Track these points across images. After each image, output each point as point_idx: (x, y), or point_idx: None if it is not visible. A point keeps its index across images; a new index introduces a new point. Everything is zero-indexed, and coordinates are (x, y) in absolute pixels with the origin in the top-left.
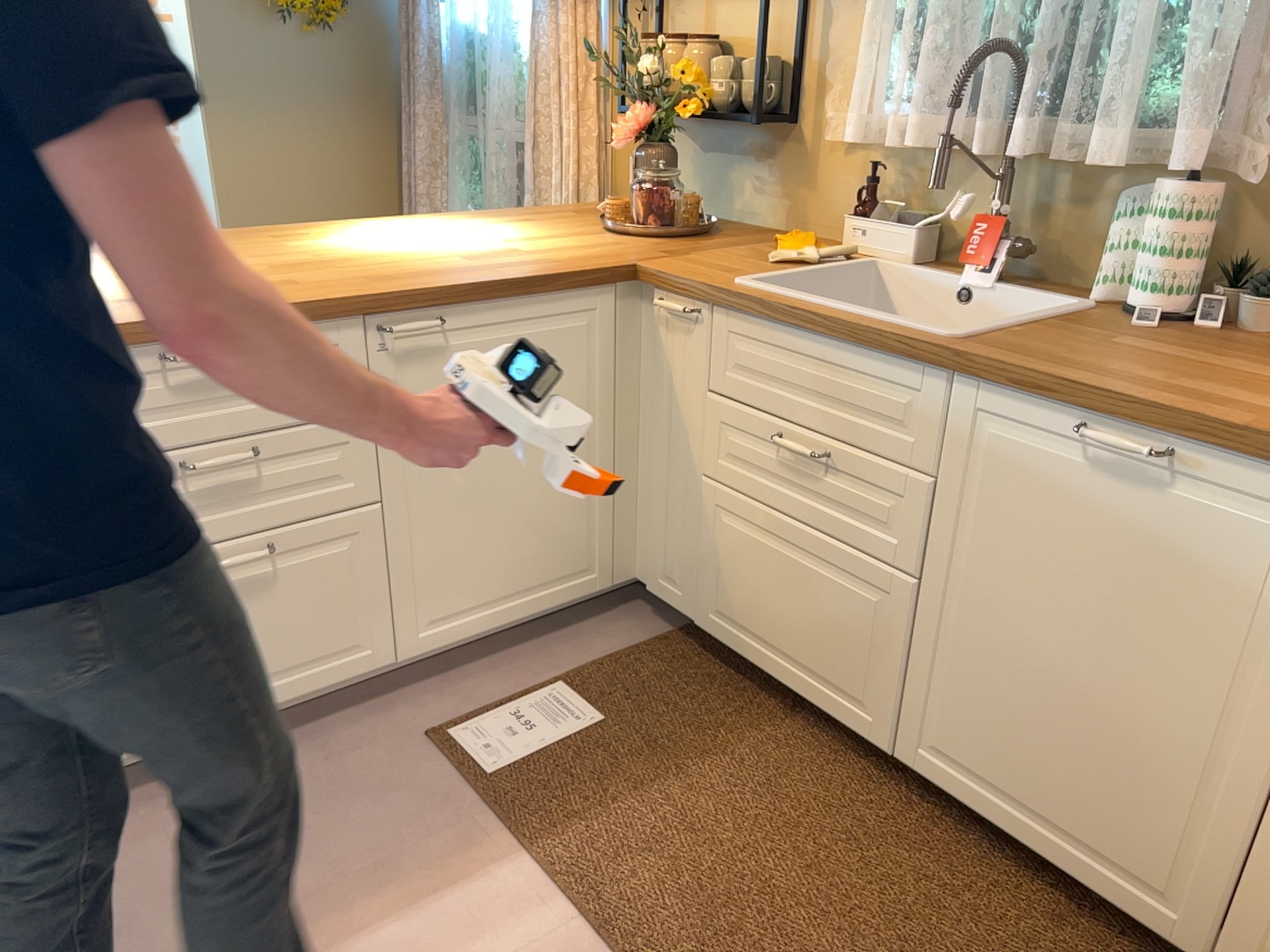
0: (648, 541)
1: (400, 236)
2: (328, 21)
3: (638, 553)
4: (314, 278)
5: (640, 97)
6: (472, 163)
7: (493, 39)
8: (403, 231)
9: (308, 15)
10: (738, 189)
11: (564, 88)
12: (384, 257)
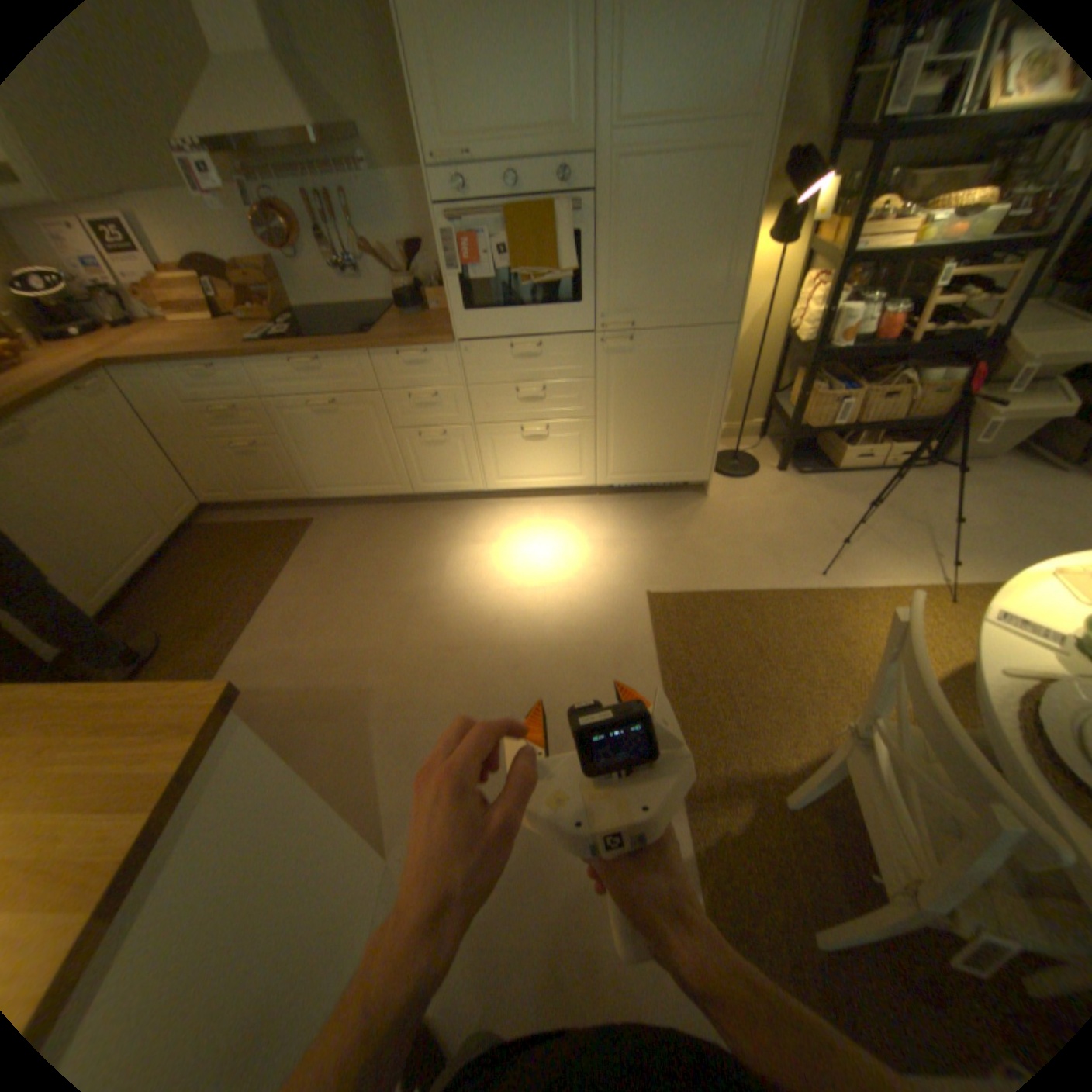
0: None
1: None
2: None
3: None
4: None
5: None
6: None
7: None
8: None
9: None
10: None
11: None
12: None
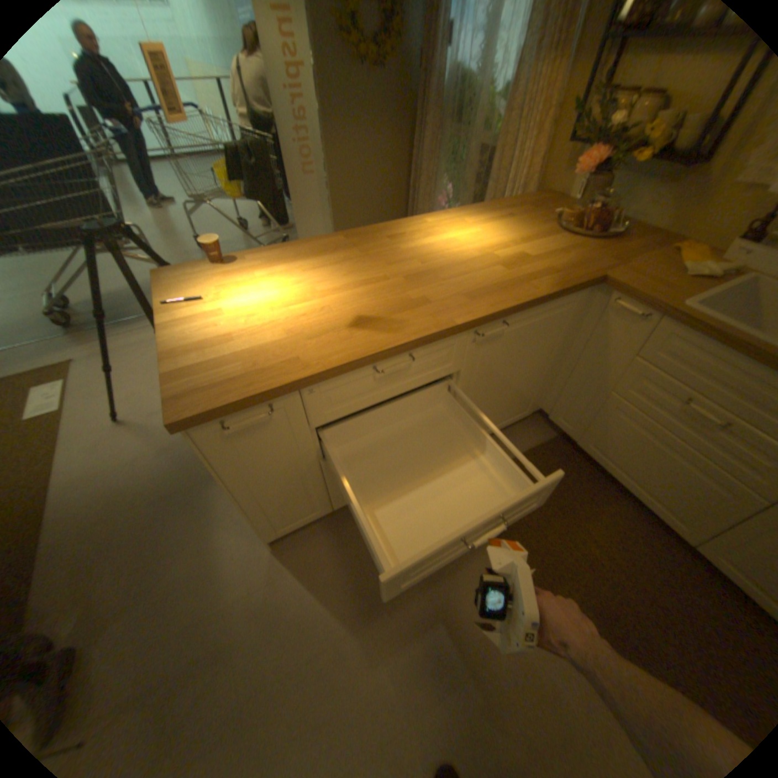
0: (556, 399)
1: (453, 236)
2: (382, 60)
3: (547, 401)
4: (435, 294)
5: (602, 136)
6: (452, 152)
7: (481, 74)
8: (452, 230)
9: (372, 57)
10: (639, 197)
11: (532, 117)
12: (458, 263)
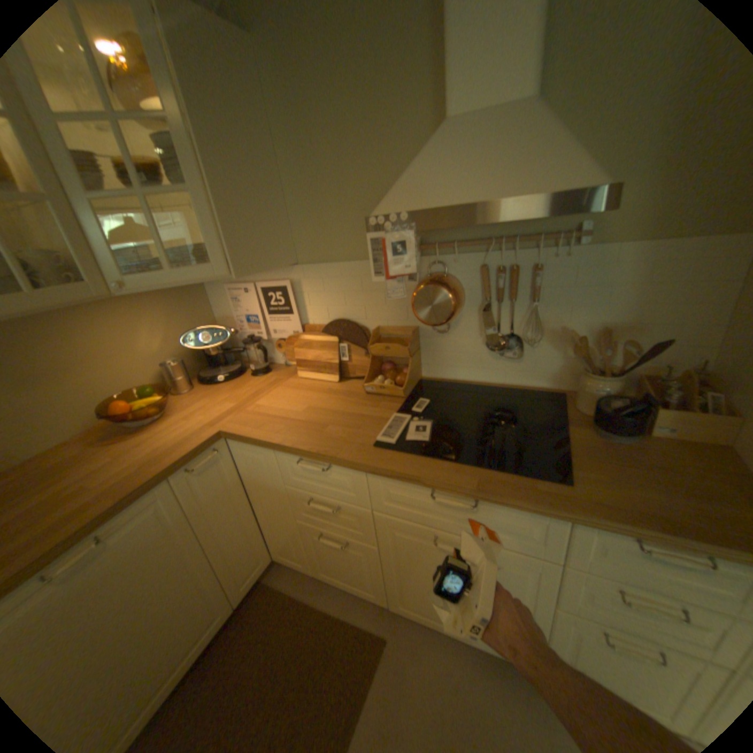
0: None
1: None
2: None
3: None
4: None
5: None
6: None
7: None
8: None
9: None
10: None
11: None
12: None
